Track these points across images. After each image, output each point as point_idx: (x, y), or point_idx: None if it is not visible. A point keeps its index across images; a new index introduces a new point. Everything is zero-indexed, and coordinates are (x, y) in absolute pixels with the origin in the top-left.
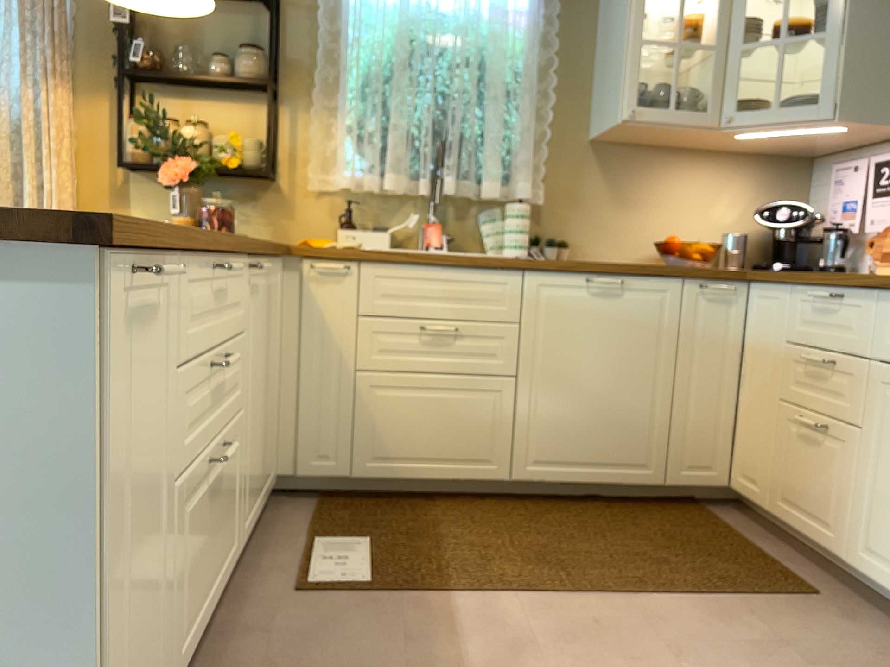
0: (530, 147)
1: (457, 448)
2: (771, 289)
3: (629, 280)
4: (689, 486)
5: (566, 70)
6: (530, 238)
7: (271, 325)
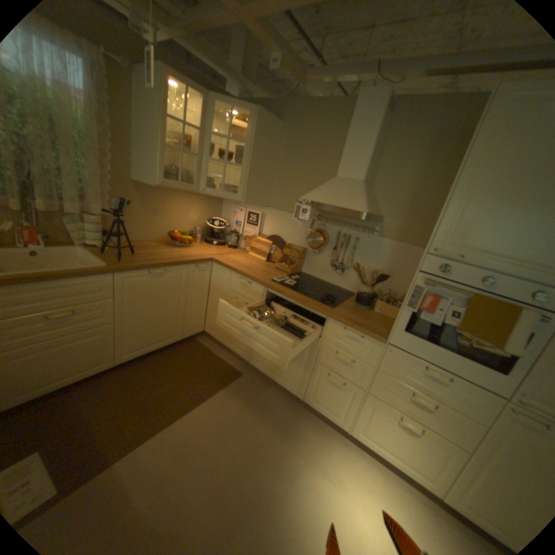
0: (94, 182)
1: (81, 366)
2: (221, 269)
3: (167, 270)
4: (190, 337)
5: (112, 138)
6: (99, 232)
7: None
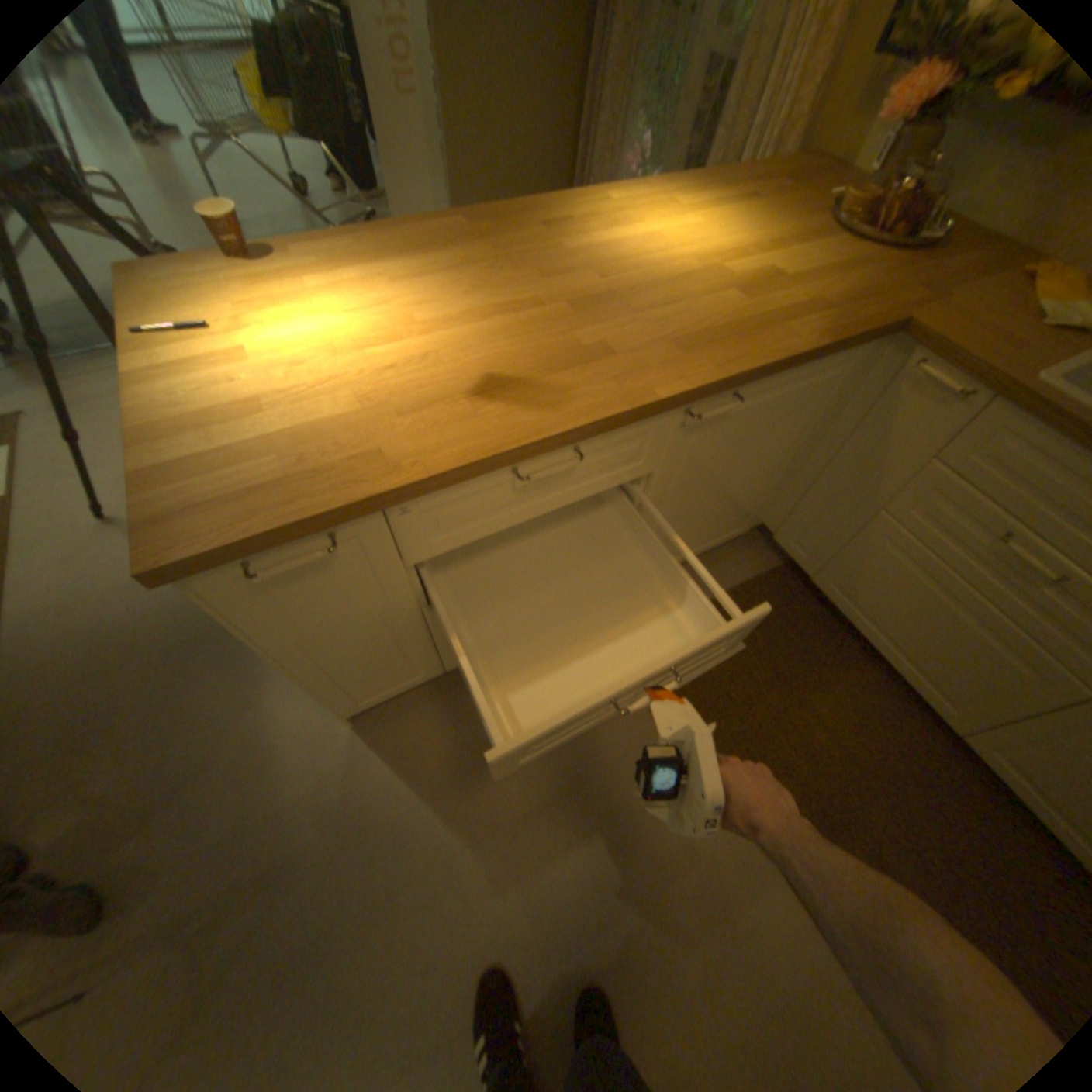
0: None
1: (932, 662)
2: None
3: None
4: None
5: None
6: None
7: (787, 427)
